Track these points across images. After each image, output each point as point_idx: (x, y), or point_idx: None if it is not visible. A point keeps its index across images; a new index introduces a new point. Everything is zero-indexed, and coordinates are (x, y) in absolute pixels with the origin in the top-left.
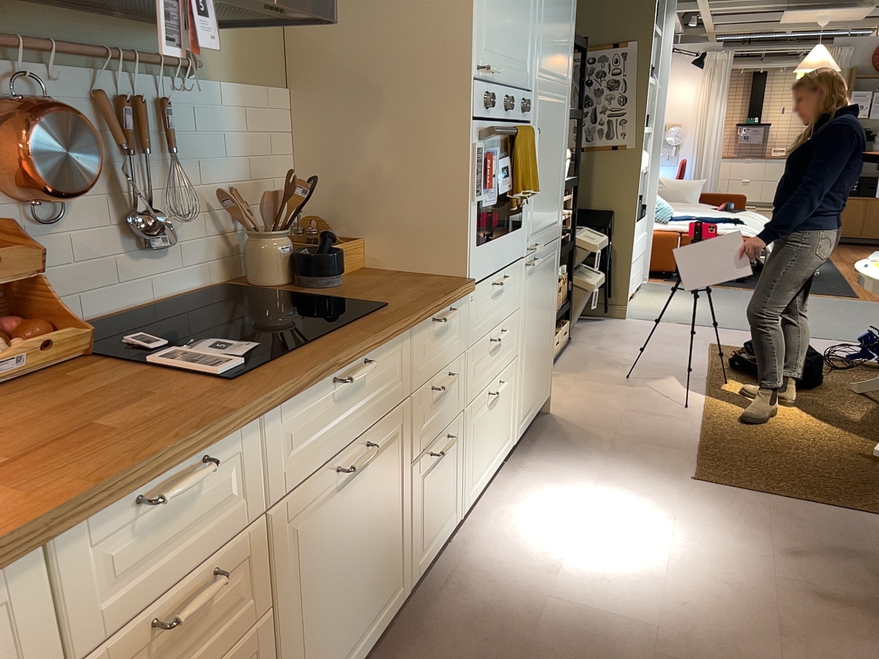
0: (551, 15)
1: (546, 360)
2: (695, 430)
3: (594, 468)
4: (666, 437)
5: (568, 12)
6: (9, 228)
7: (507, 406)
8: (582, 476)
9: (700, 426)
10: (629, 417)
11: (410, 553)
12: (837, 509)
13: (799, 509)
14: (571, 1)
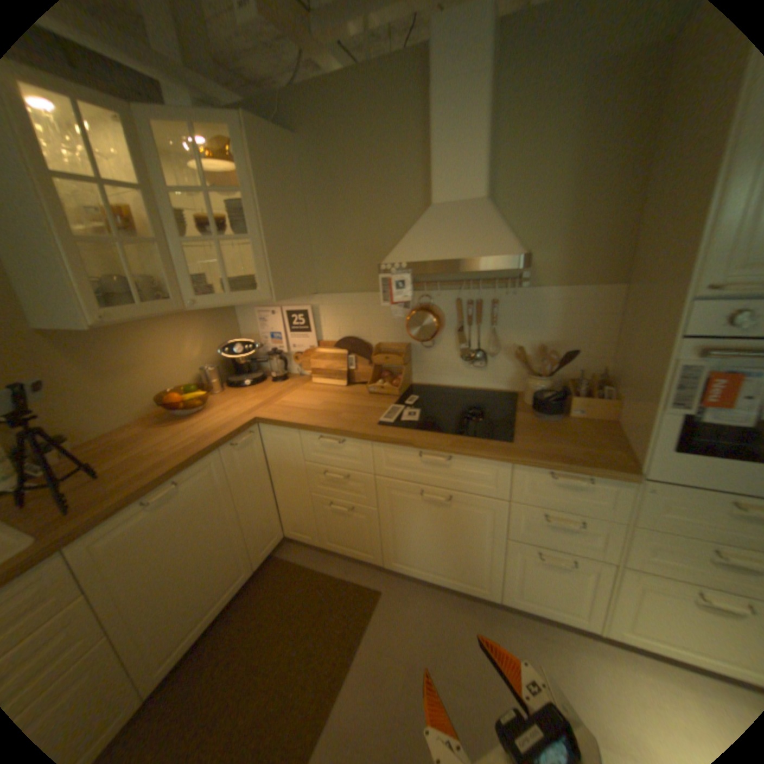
0: None
1: None
2: None
3: None
4: None
5: None
6: (408, 348)
7: None
8: None
9: None
10: None
11: (504, 586)
12: None
13: None
14: None
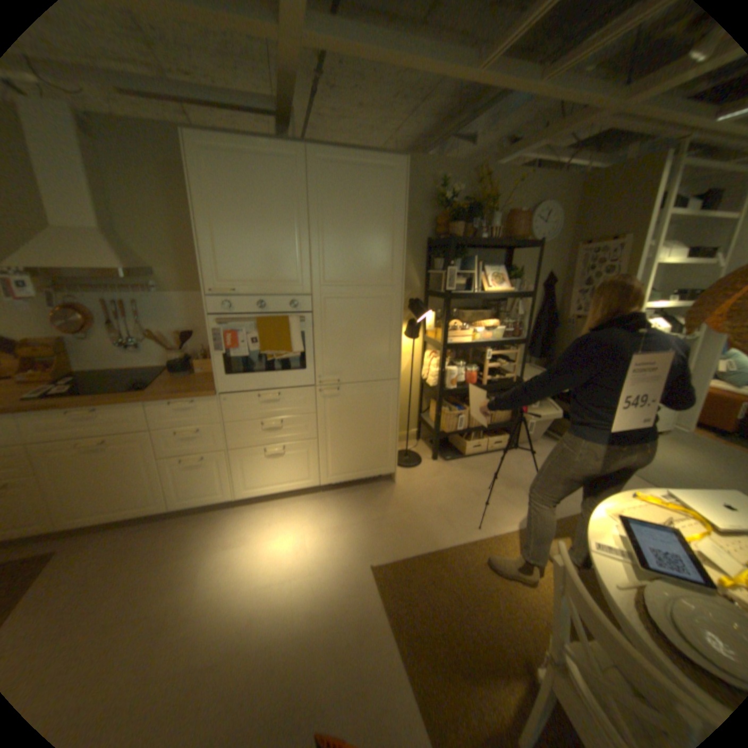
0: (337, 248)
1: (377, 450)
2: (446, 547)
3: (344, 524)
4: (419, 537)
5: (380, 240)
6: (58, 342)
7: (299, 463)
8: (330, 523)
9: (457, 547)
10: (428, 512)
11: (162, 497)
12: (402, 671)
13: (380, 642)
14: (386, 232)
